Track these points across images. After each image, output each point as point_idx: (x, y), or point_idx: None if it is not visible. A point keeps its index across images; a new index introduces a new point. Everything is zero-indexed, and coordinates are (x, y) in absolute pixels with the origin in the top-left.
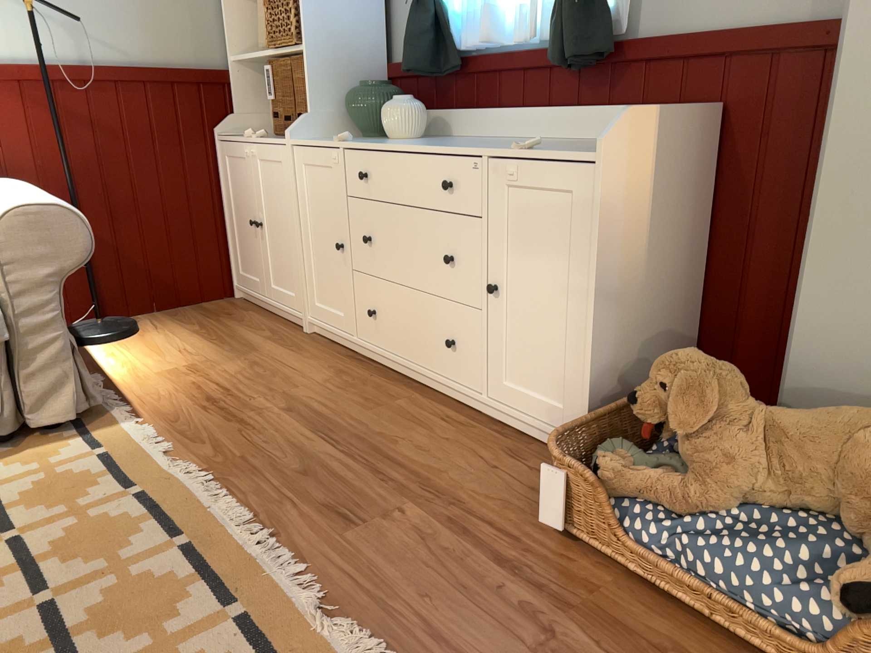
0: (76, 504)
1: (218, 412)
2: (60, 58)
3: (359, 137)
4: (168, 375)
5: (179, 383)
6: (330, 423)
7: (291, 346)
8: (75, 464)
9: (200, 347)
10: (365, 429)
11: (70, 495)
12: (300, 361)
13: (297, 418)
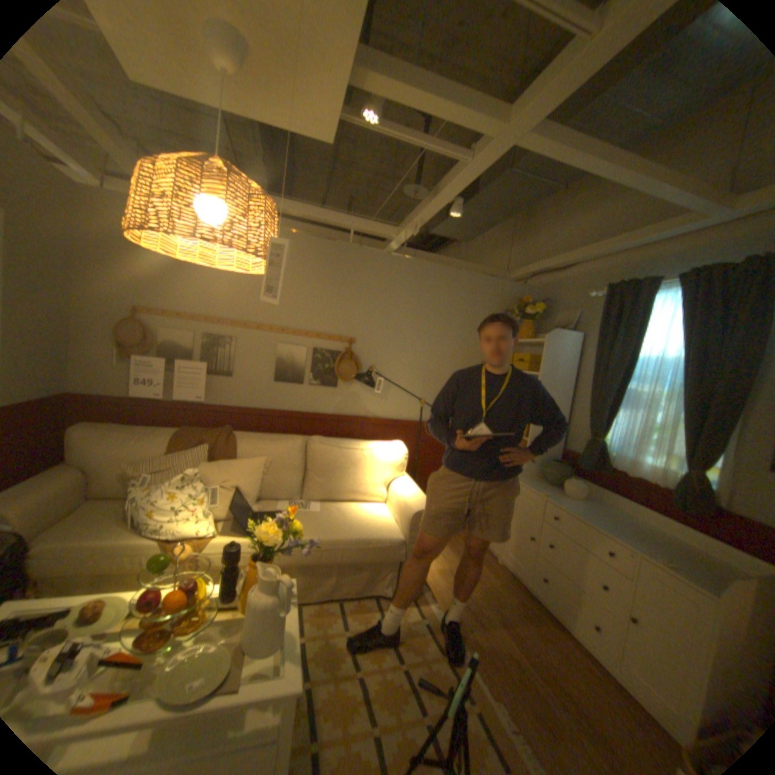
0: (425, 660)
1: (471, 615)
2: (424, 422)
3: (544, 479)
4: (442, 575)
5: (448, 584)
6: (528, 648)
7: (495, 573)
8: (418, 629)
9: (451, 557)
10: (548, 661)
11: (421, 652)
12: (501, 587)
13: (510, 636)
